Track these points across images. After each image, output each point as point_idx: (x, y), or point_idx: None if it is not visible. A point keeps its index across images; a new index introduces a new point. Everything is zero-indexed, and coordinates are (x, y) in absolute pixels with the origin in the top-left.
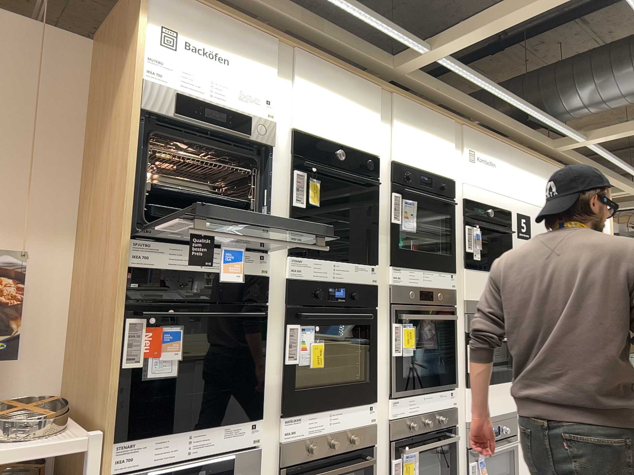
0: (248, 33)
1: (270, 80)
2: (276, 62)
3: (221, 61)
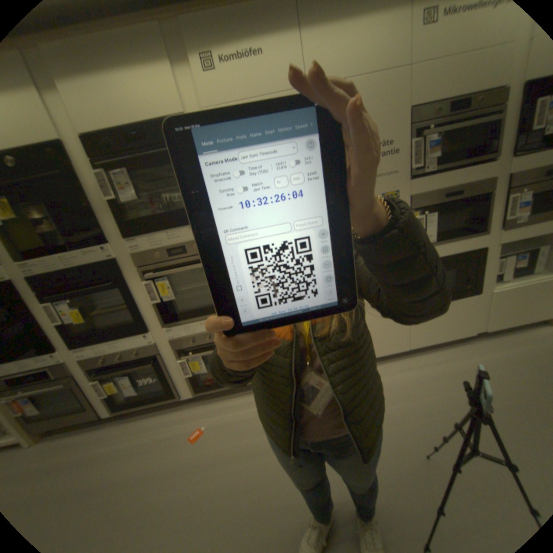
0: None
1: None
2: None
3: None
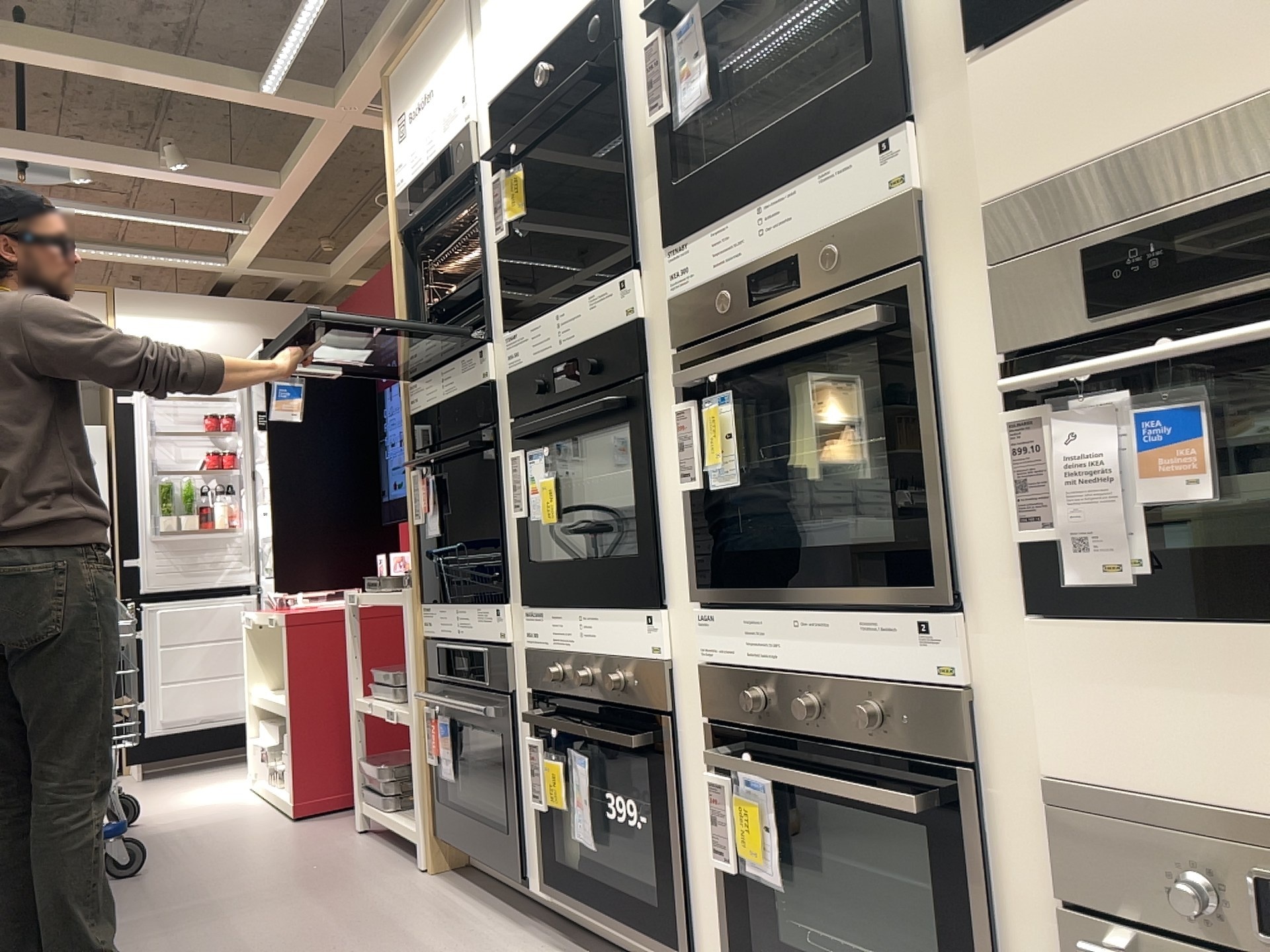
0: (435, 18)
1: (457, 57)
2: (459, 17)
3: (423, 98)
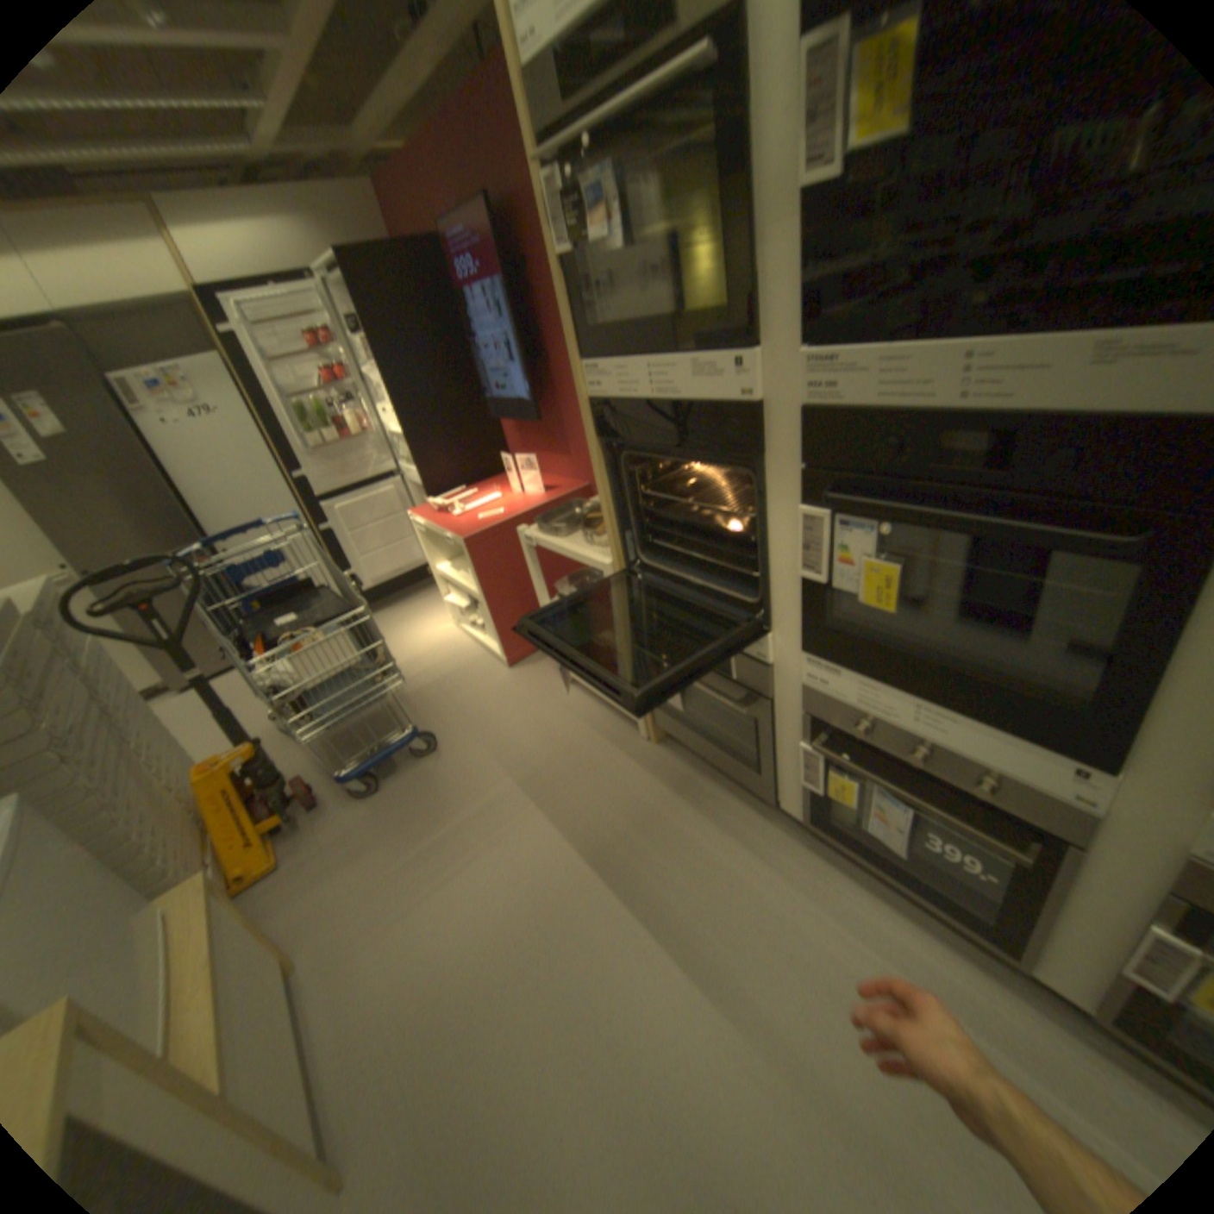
0: None
1: None
2: None
3: None
